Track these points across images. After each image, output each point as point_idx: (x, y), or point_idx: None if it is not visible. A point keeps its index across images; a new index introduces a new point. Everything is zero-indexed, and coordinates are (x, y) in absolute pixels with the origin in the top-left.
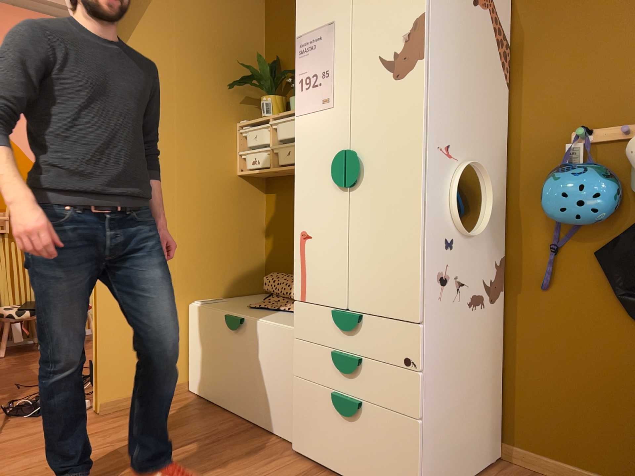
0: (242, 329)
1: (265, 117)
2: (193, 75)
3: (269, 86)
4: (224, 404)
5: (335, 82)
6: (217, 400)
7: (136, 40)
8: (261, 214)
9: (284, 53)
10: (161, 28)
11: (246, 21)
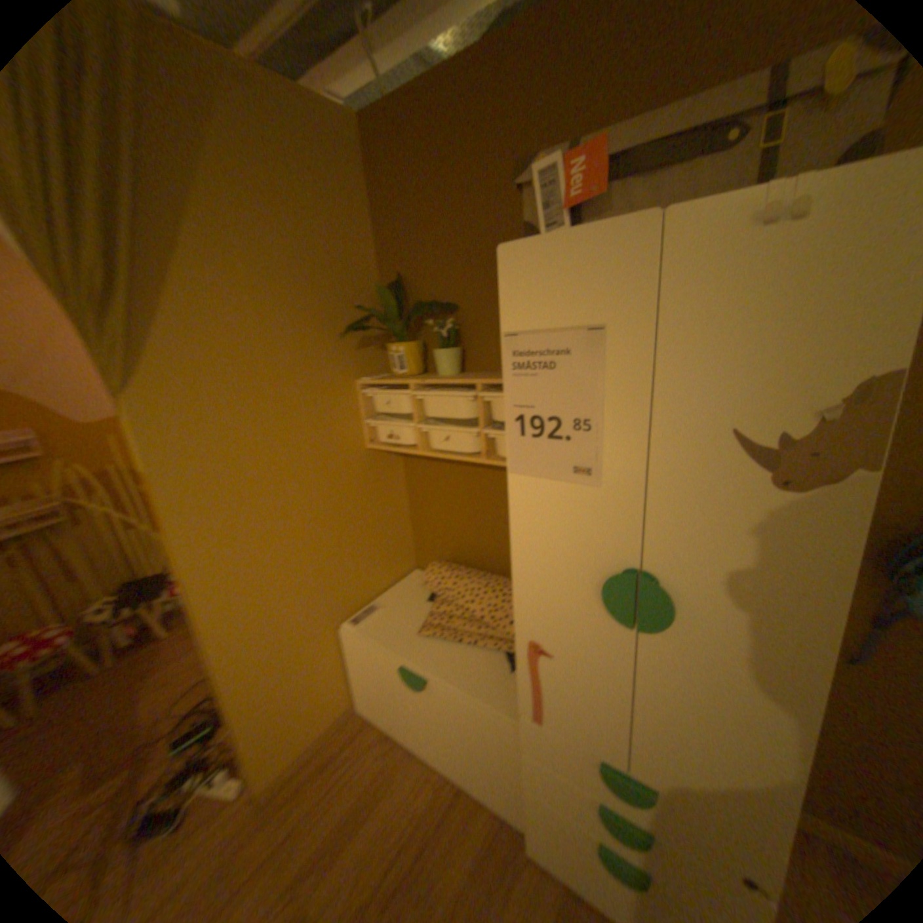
0: (425, 691)
1: (397, 374)
2: (281, 328)
3: (398, 330)
4: (409, 748)
5: (605, 444)
6: (397, 740)
7: (169, 295)
8: (401, 483)
9: (407, 268)
10: (211, 260)
11: (341, 217)
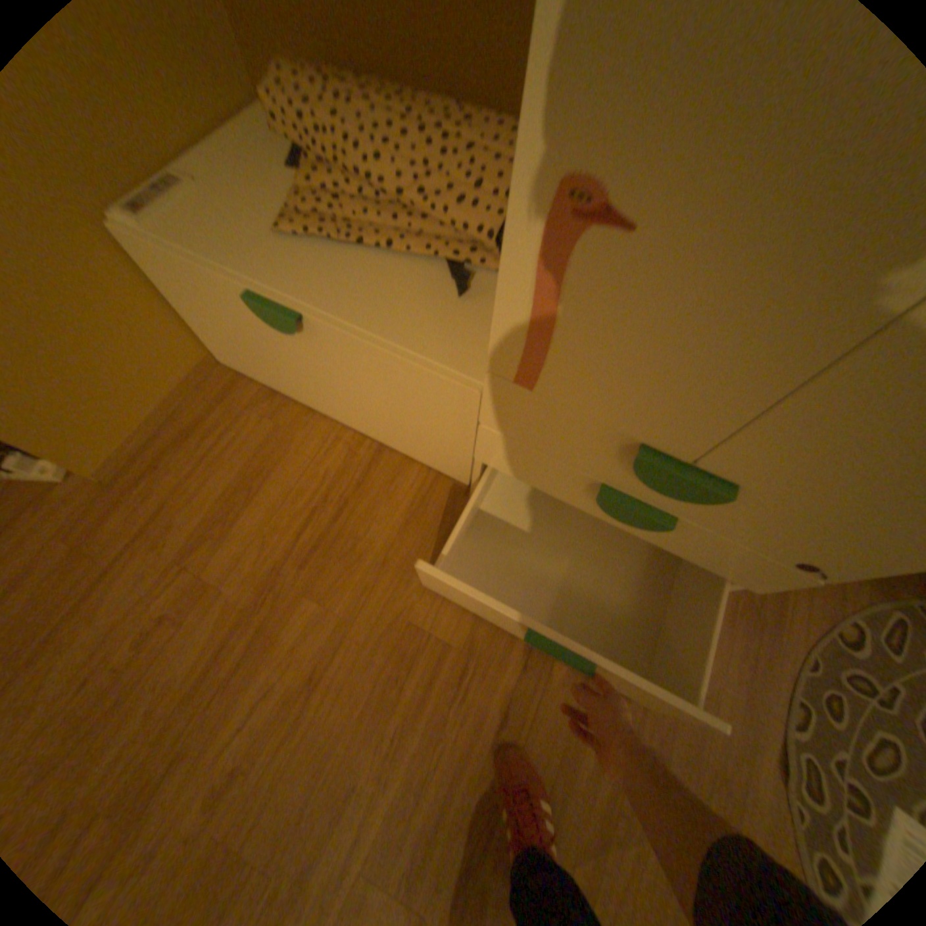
0: (306, 329)
1: None
2: None
3: None
4: (308, 402)
5: None
6: (289, 393)
7: None
8: None
9: None
10: None
11: None
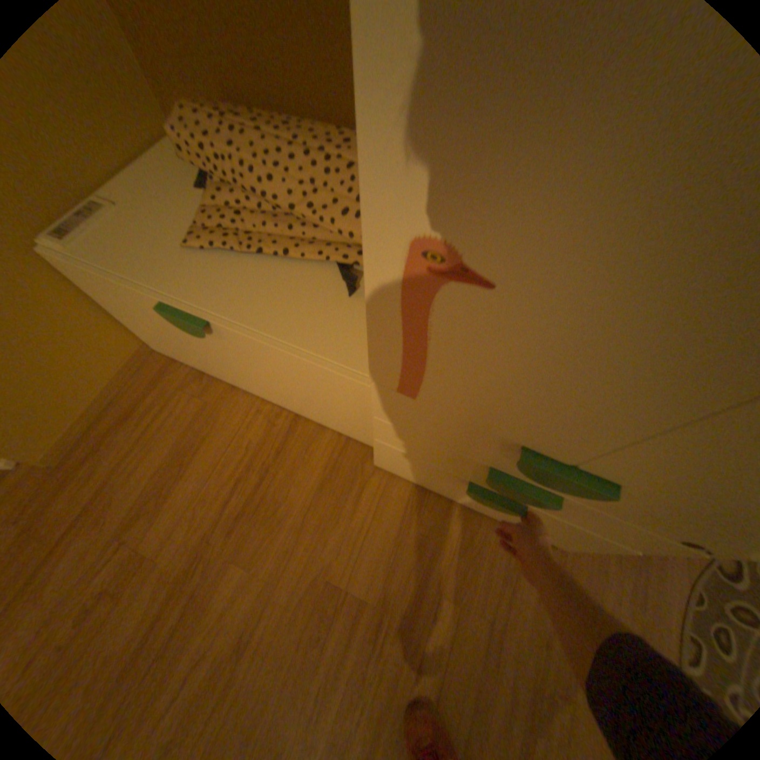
0: (215, 332)
1: None
2: None
3: None
4: (231, 381)
5: None
6: (215, 374)
7: None
8: None
9: None
10: None
11: None
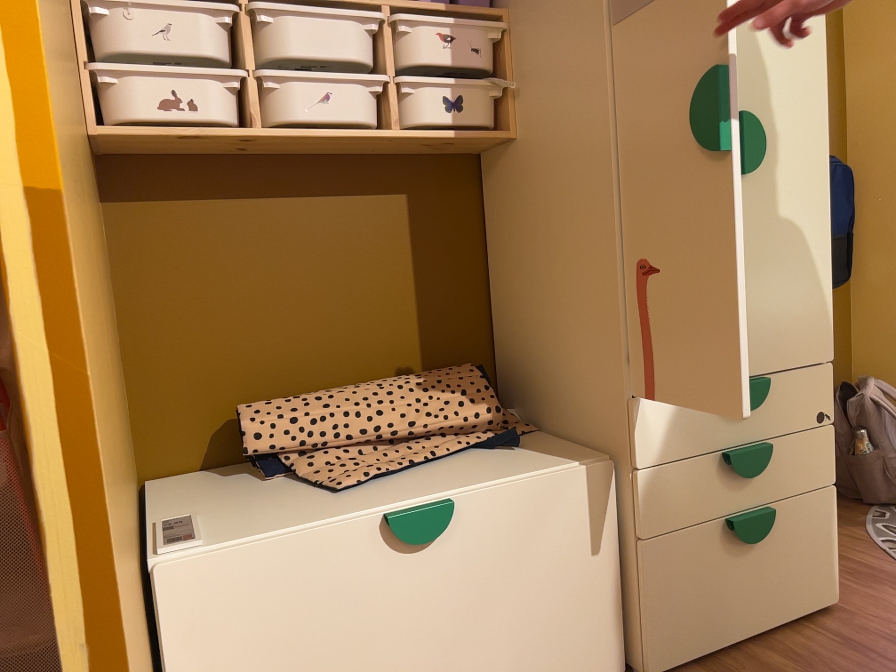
0: (447, 530)
1: None
2: None
3: None
4: None
5: None
6: None
7: None
8: (110, 262)
9: None
10: None
11: None
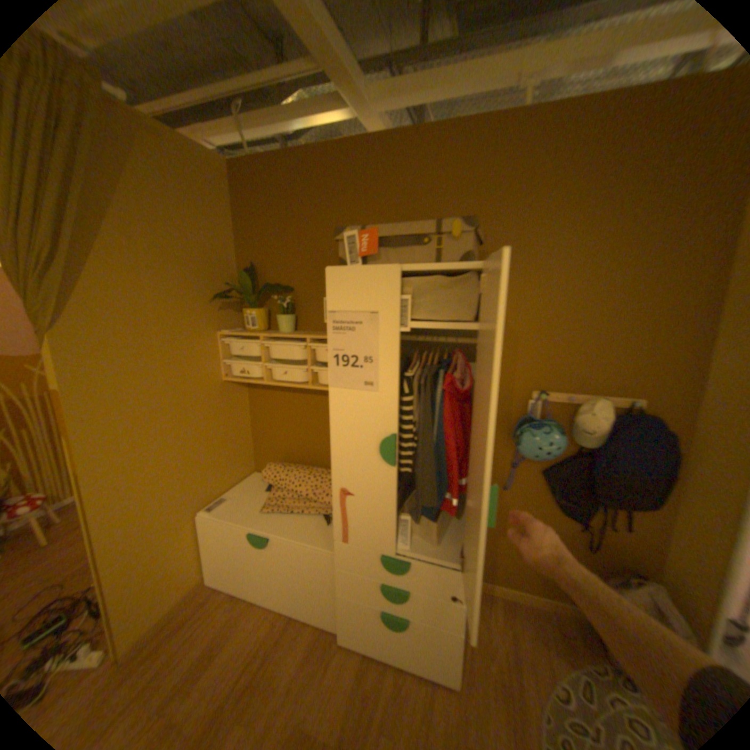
0: (268, 547)
1: (250, 329)
2: (168, 293)
3: (253, 301)
4: (251, 599)
5: (379, 370)
6: (242, 596)
7: (92, 266)
8: (246, 407)
9: (259, 261)
10: (123, 245)
11: (214, 223)
